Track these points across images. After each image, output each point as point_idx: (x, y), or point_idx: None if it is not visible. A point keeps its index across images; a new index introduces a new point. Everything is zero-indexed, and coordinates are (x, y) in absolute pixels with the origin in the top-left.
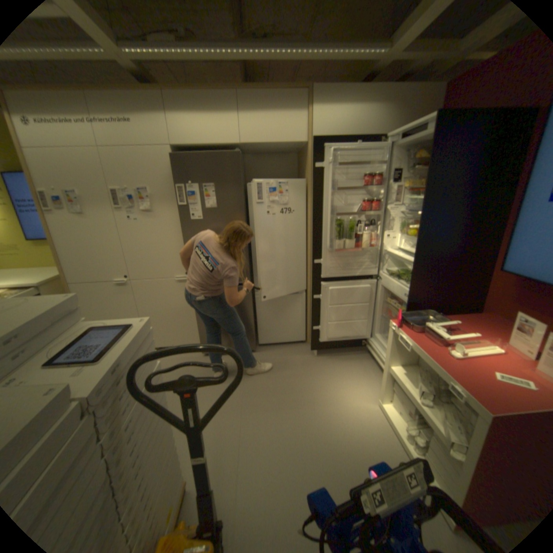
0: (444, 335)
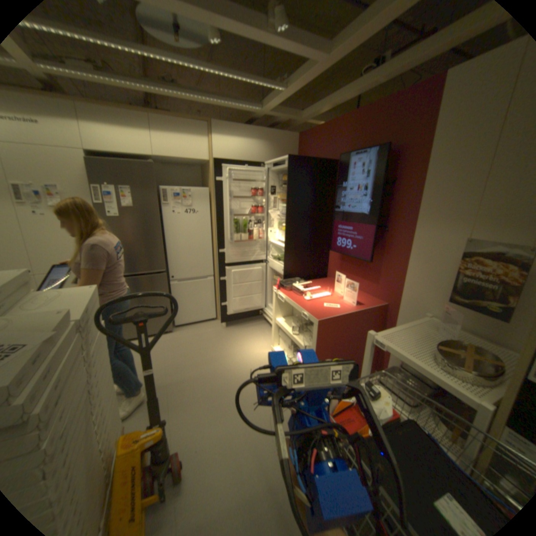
0: (301, 289)
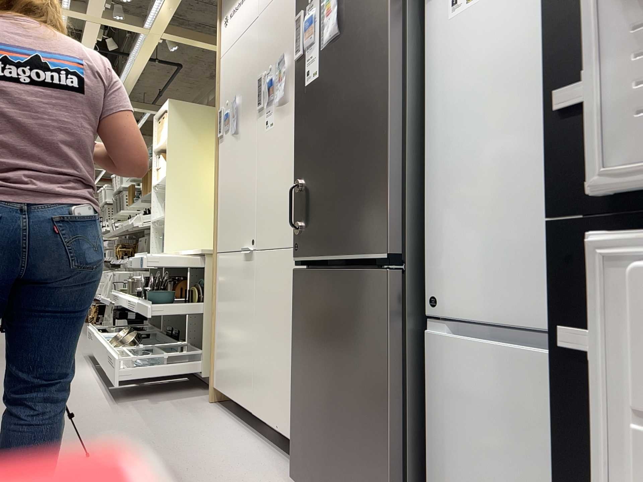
0: None
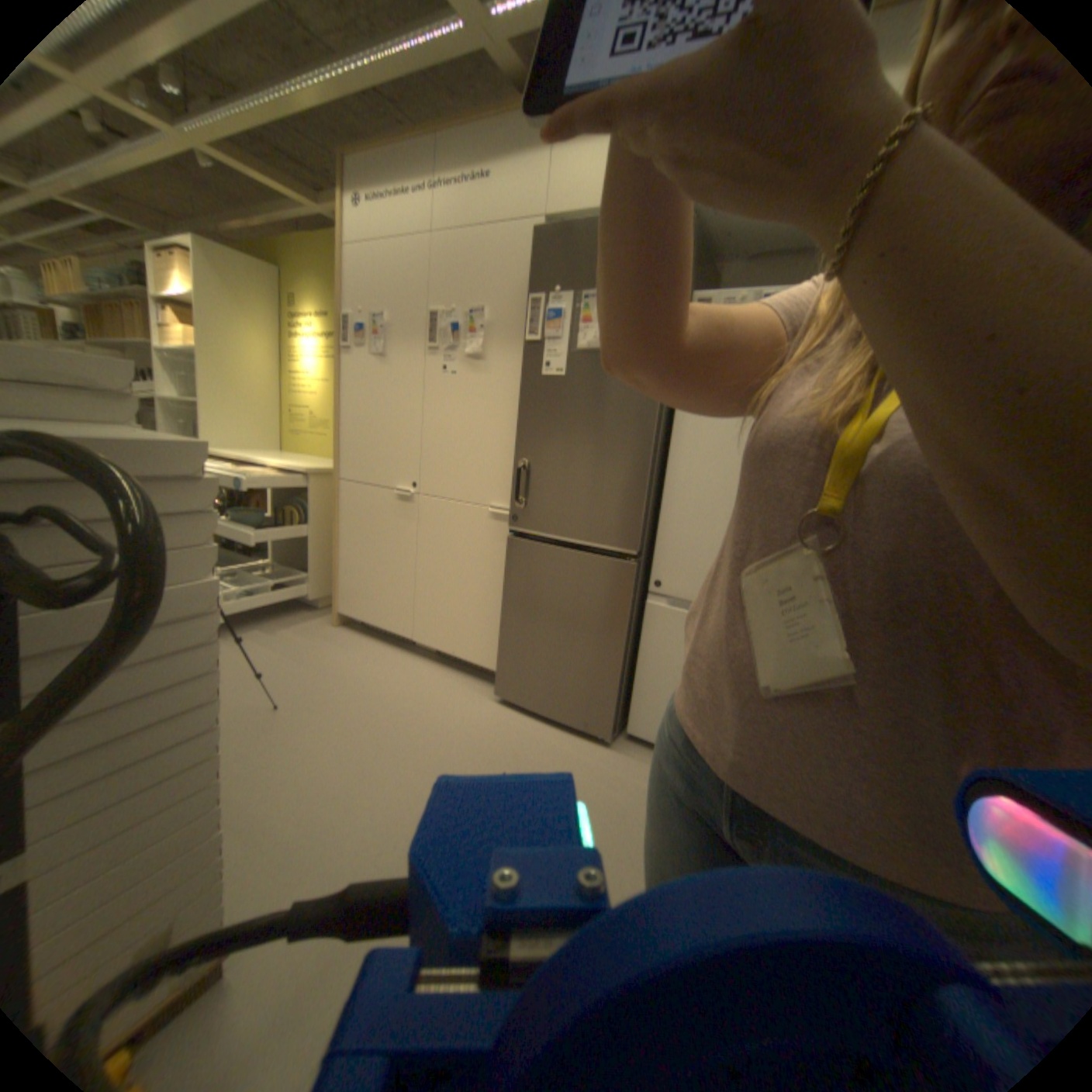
0: None
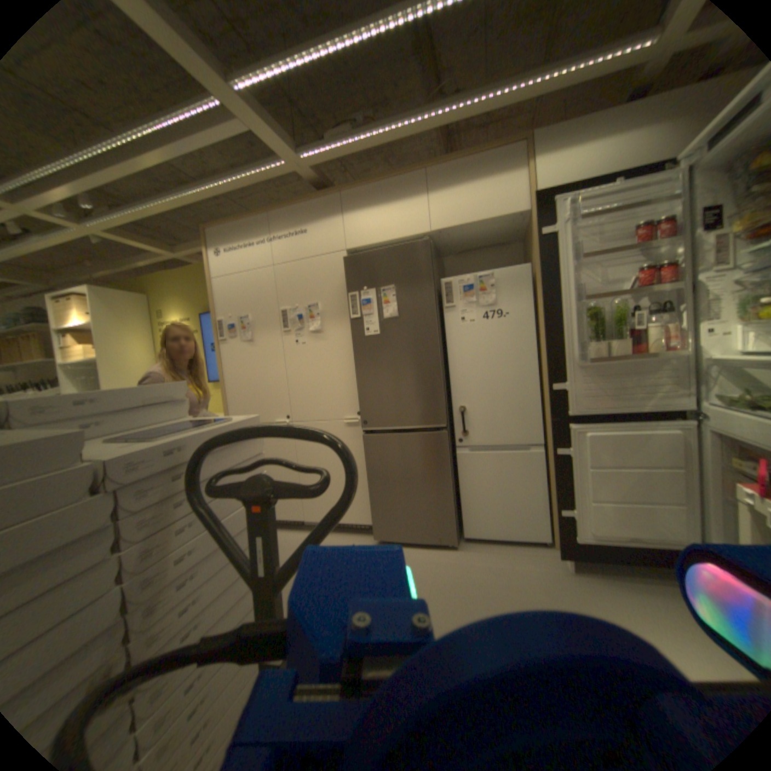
0: None
